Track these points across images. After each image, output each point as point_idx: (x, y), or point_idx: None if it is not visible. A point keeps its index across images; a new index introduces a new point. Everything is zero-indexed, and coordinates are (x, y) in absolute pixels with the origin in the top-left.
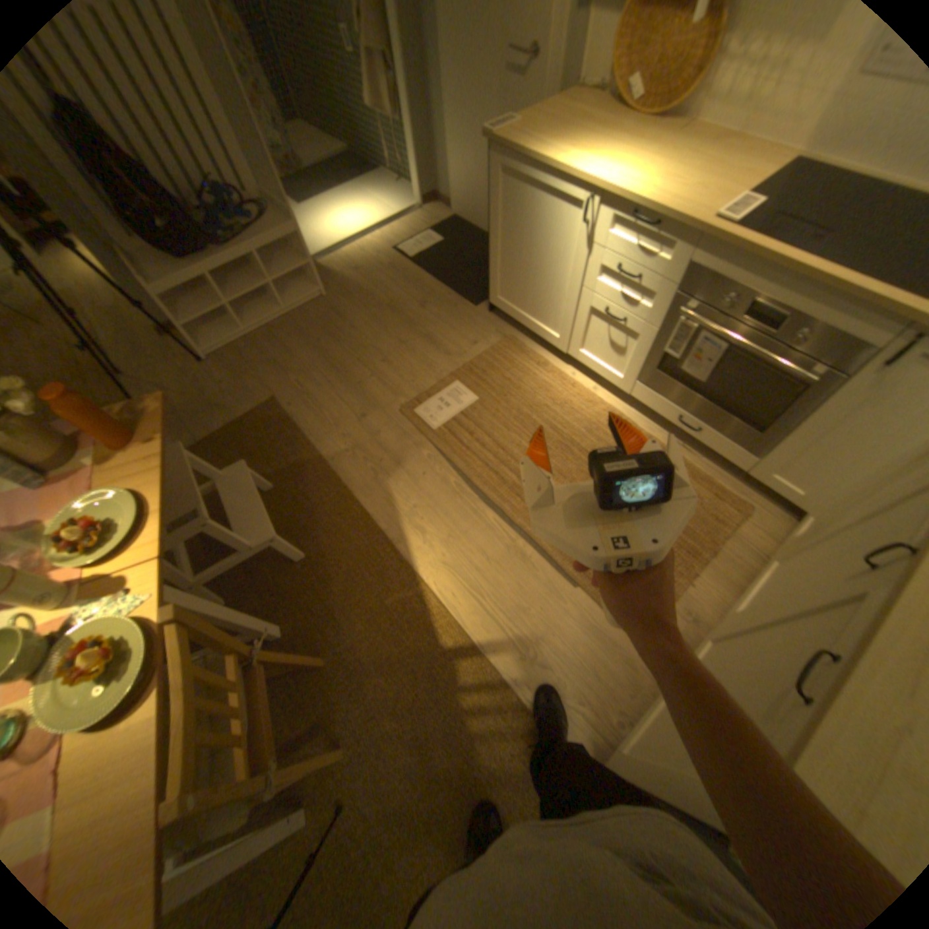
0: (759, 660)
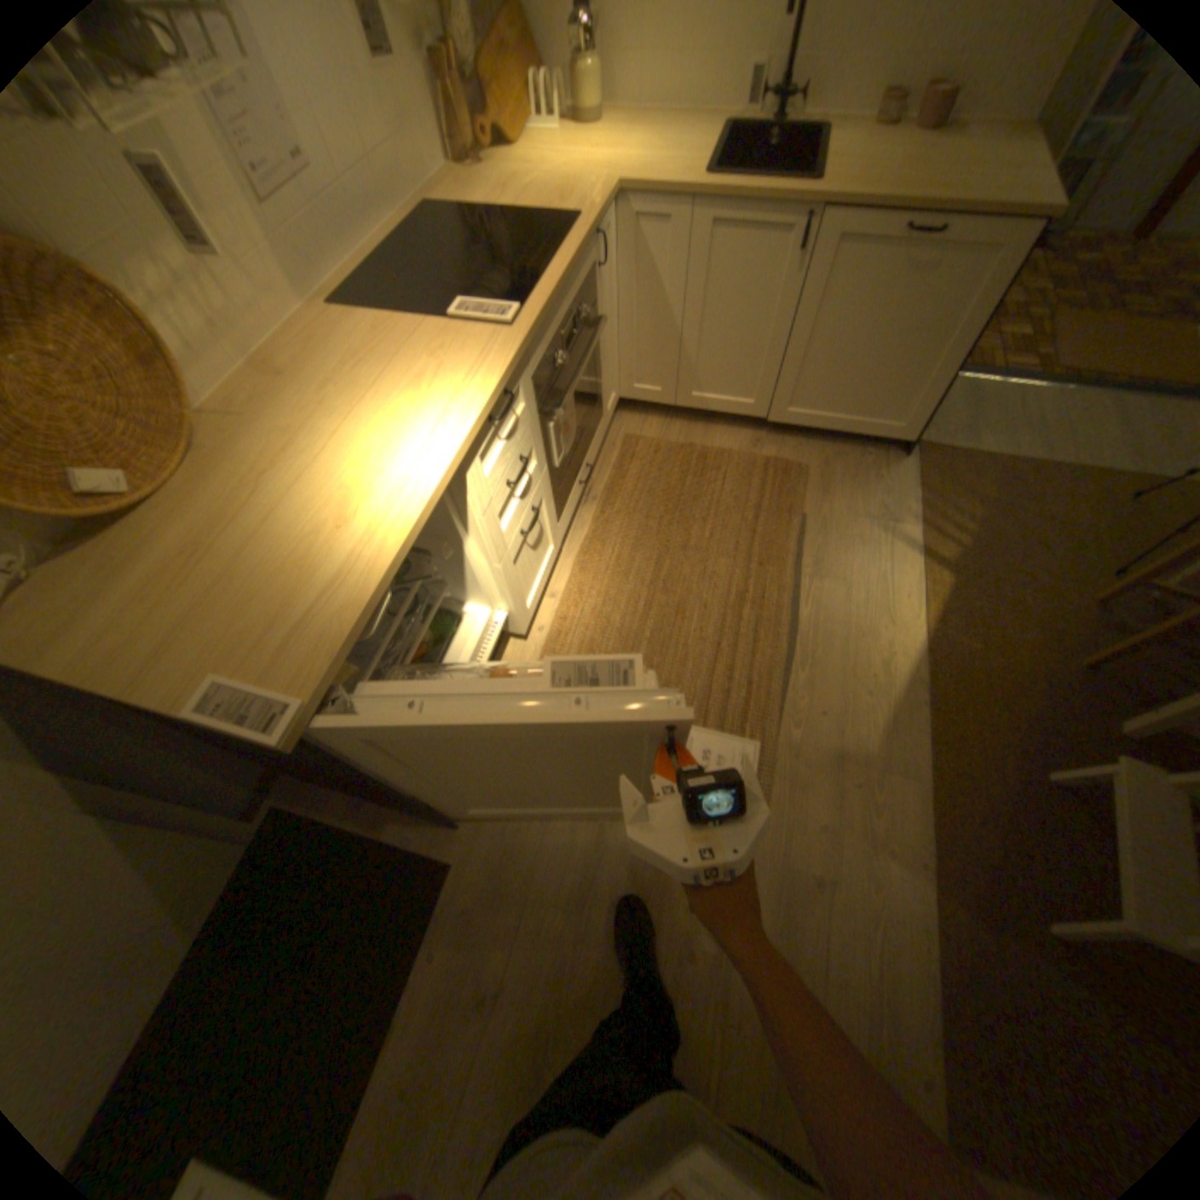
0: (848, 325)
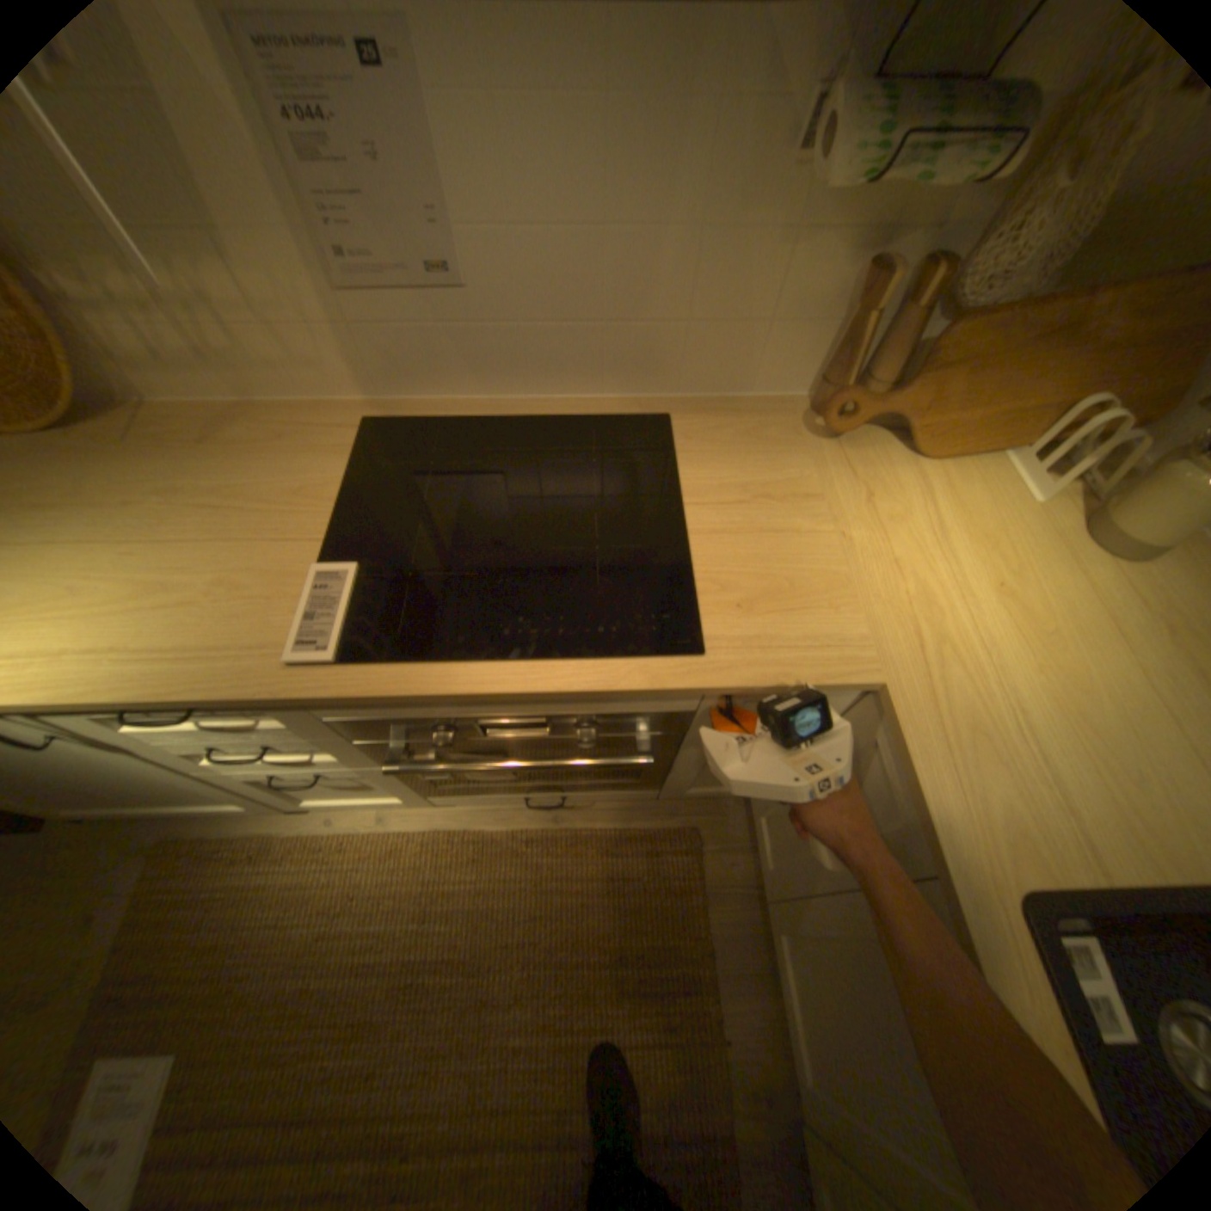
0: None
